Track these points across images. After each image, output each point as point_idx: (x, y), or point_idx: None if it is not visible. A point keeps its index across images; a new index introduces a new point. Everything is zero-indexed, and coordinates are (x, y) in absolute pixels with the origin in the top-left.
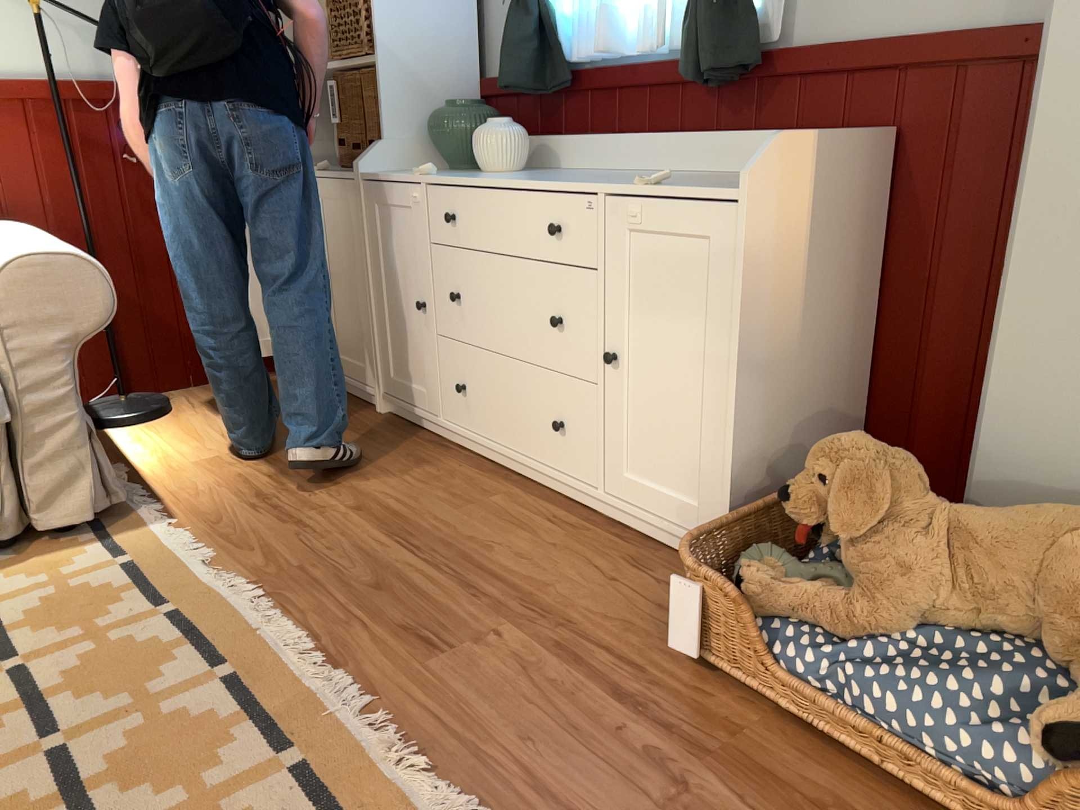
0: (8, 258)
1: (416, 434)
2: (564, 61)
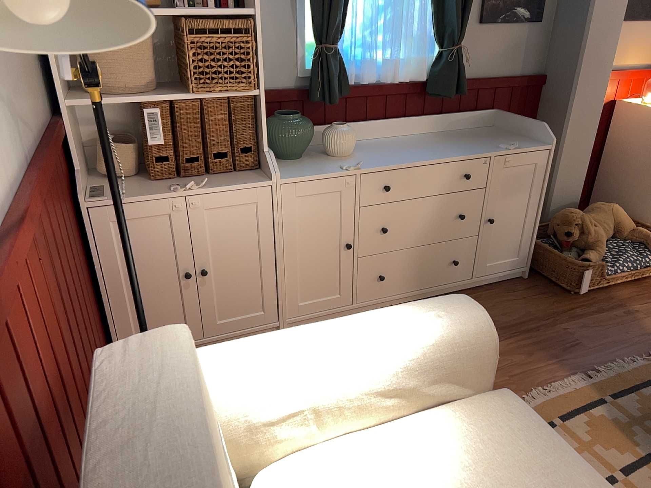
0: (467, 325)
1: None
2: (347, 83)
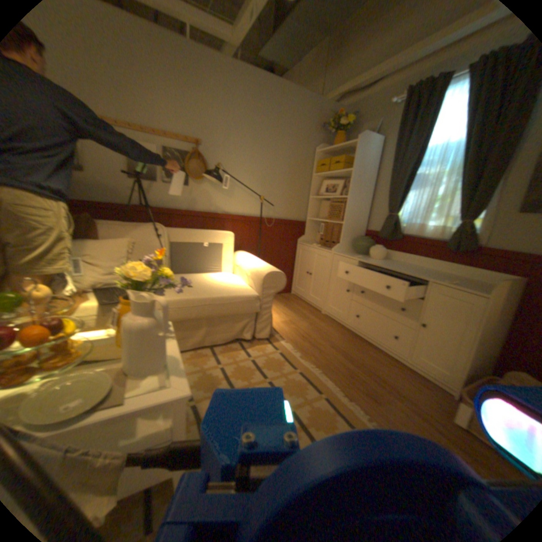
0: (264, 270)
1: (336, 323)
2: (401, 232)
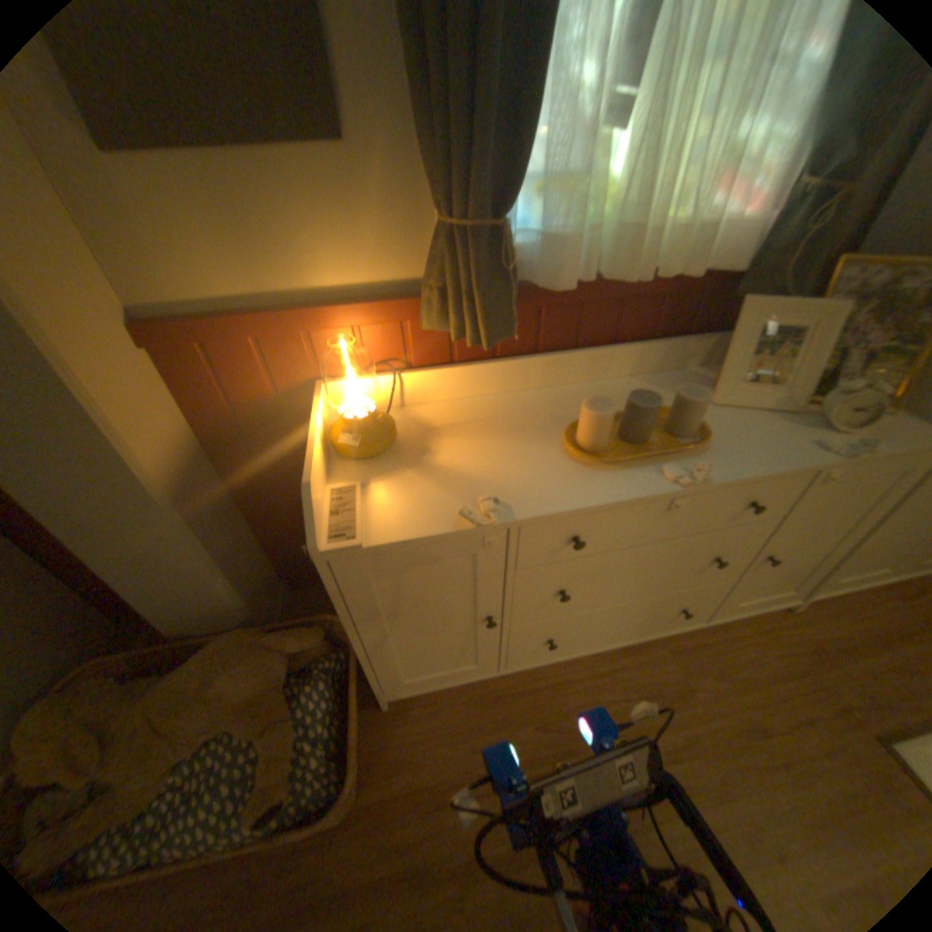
0: None
1: None
2: None
